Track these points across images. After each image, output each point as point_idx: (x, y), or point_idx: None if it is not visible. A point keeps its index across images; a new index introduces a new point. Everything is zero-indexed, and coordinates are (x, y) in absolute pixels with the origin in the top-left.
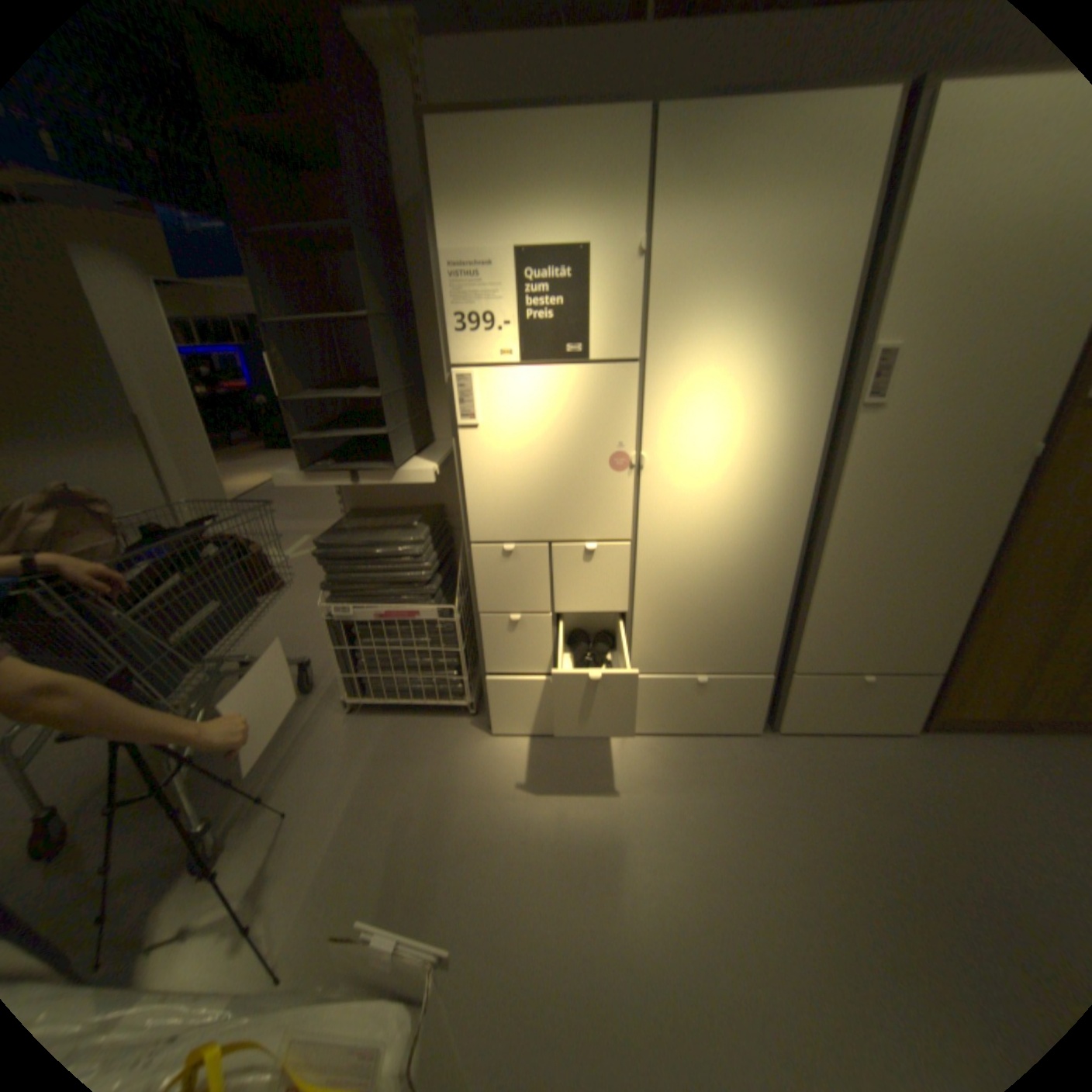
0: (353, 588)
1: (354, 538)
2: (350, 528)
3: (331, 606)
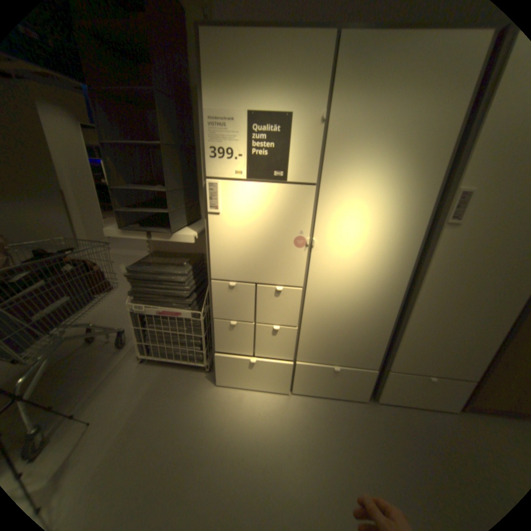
0: (146, 295)
1: (149, 267)
2: (149, 261)
3: (133, 304)
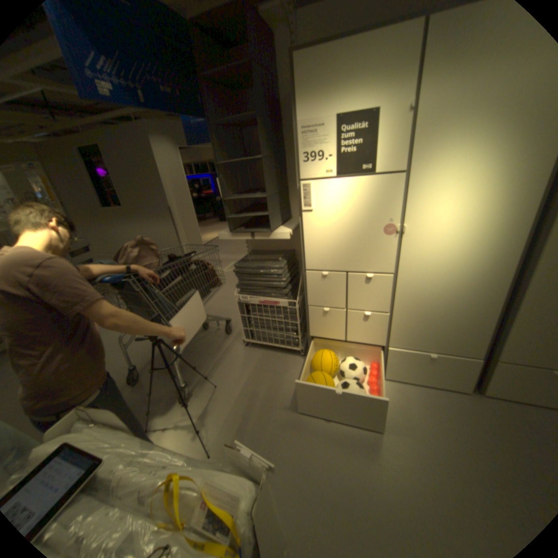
0: (250, 288)
1: (252, 264)
2: (251, 259)
3: (240, 295)
